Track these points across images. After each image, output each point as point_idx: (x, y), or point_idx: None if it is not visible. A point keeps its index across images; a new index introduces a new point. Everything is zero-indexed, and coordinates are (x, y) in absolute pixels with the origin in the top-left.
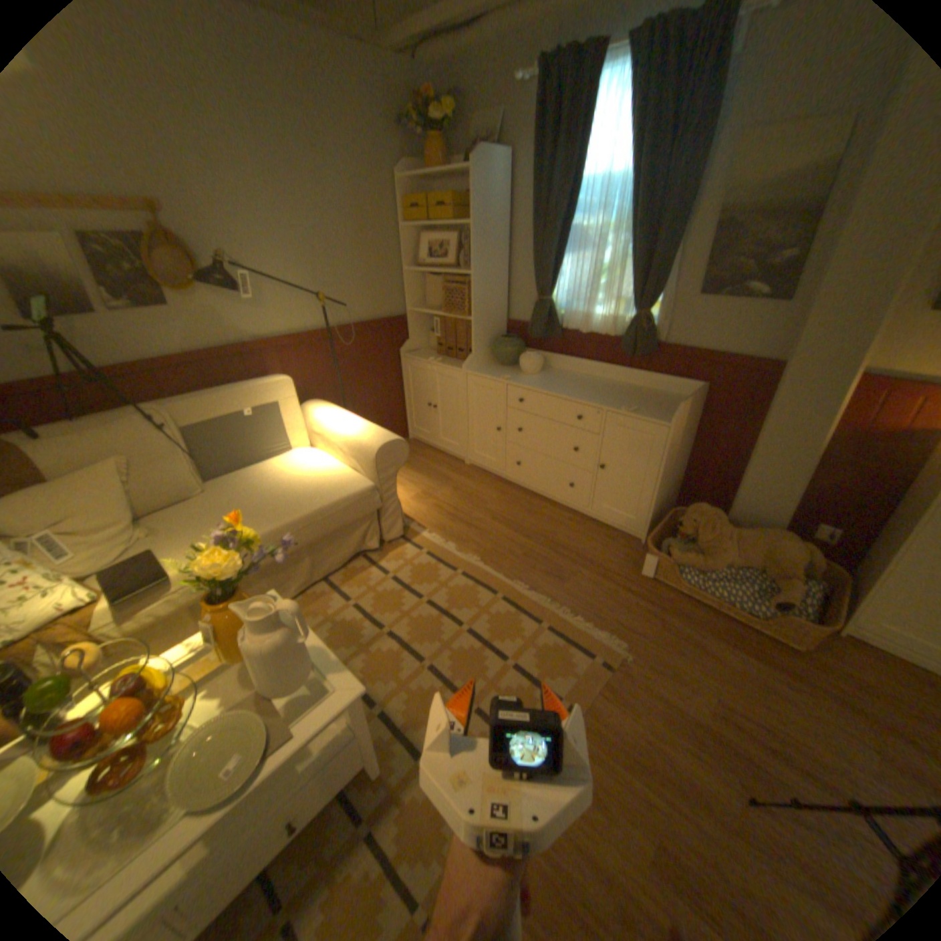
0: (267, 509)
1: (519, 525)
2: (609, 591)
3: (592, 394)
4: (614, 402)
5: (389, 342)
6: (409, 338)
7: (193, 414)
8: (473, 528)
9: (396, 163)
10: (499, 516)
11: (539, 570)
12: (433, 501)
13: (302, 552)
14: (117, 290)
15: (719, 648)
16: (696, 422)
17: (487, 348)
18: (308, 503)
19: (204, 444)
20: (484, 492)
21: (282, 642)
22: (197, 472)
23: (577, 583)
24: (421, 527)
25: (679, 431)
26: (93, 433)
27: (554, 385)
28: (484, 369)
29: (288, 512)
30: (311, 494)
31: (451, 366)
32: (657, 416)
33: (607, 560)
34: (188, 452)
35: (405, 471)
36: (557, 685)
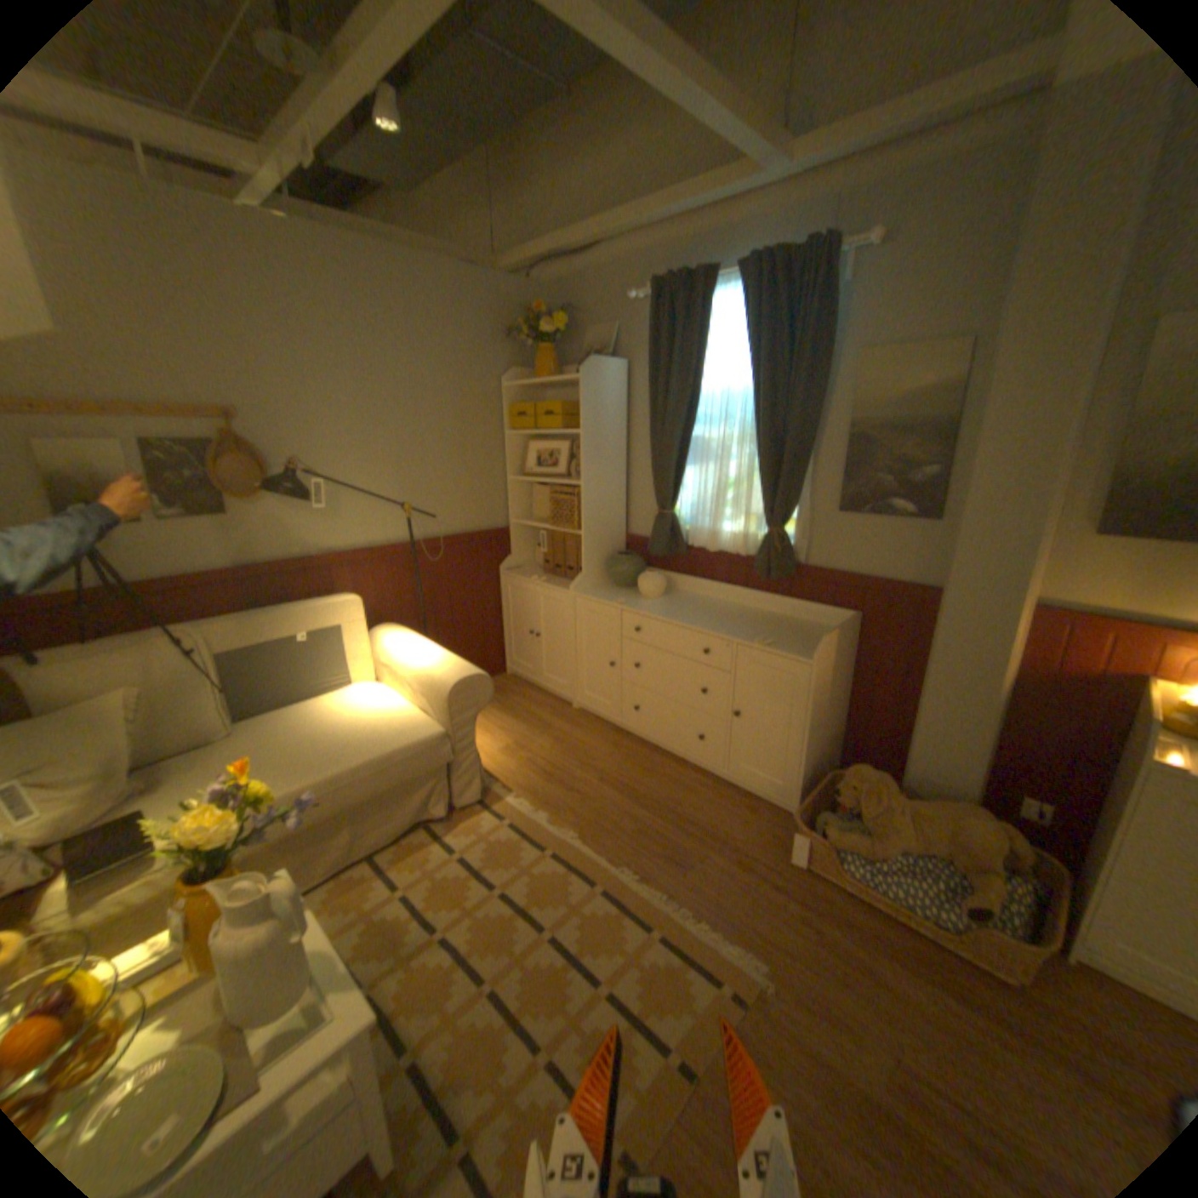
0: (302, 760)
1: (634, 791)
2: (747, 887)
3: (722, 623)
4: (747, 634)
5: (486, 558)
6: (512, 554)
7: (230, 639)
8: (574, 794)
9: (504, 373)
10: (610, 778)
11: (654, 854)
12: (526, 756)
13: (340, 820)
14: (171, 498)
15: (898, 977)
16: (851, 660)
17: (601, 567)
18: (355, 753)
19: (239, 675)
20: (592, 746)
21: (268, 941)
22: (225, 710)
23: (705, 873)
24: (506, 791)
25: (826, 670)
26: (105, 659)
27: (677, 612)
28: (595, 592)
29: (327, 765)
30: (362, 743)
31: (558, 587)
32: (798, 652)
33: (747, 843)
34: (218, 685)
35: (495, 715)
36: (666, 1028)
